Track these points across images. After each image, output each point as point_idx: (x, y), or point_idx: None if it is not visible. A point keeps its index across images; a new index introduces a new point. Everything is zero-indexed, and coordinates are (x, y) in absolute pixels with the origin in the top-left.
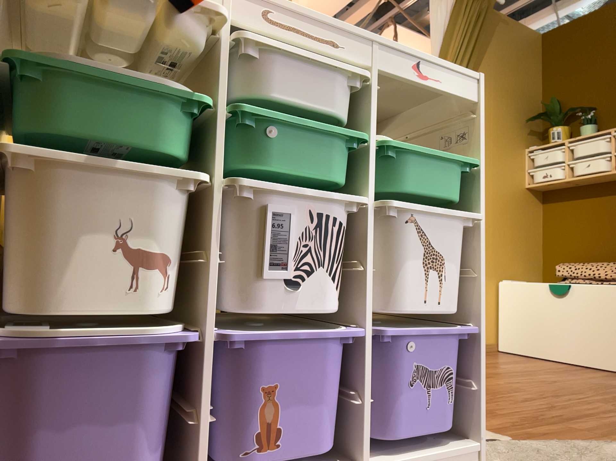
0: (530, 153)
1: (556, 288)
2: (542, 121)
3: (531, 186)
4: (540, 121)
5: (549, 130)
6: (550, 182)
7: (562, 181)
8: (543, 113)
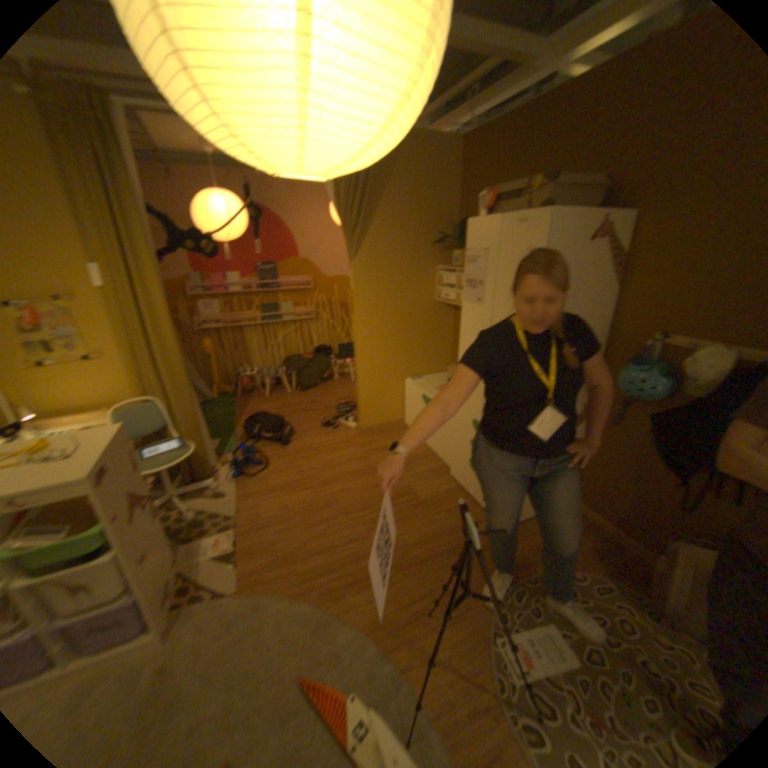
0: (440, 272)
1: (425, 403)
2: (449, 243)
3: (440, 302)
4: (448, 243)
5: (454, 252)
6: (449, 304)
7: (455, 305)
8: (454, 232)
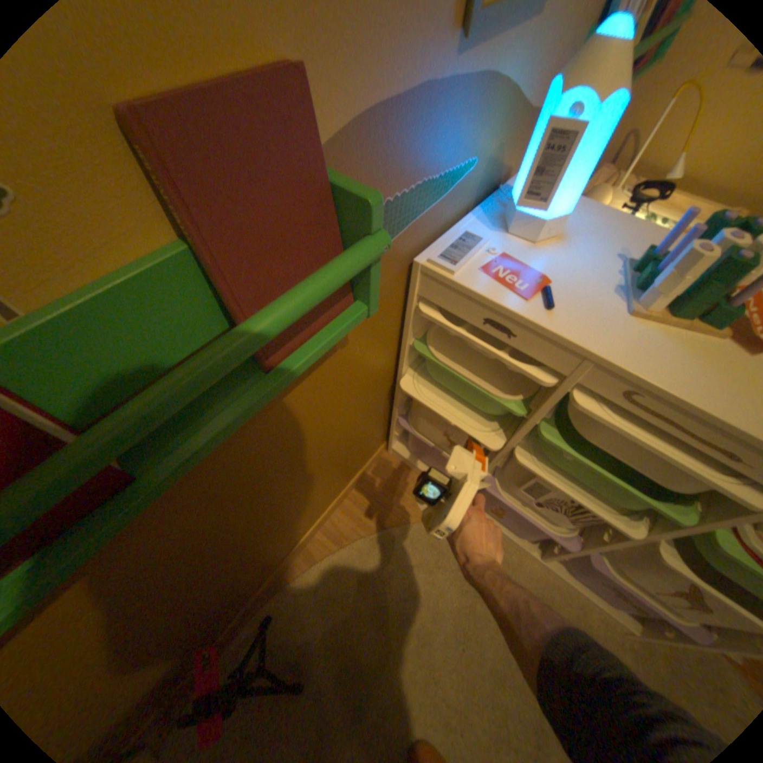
0: None
1: None
2: None
3: None
4: None
5: None
6: None
7: None
8: None
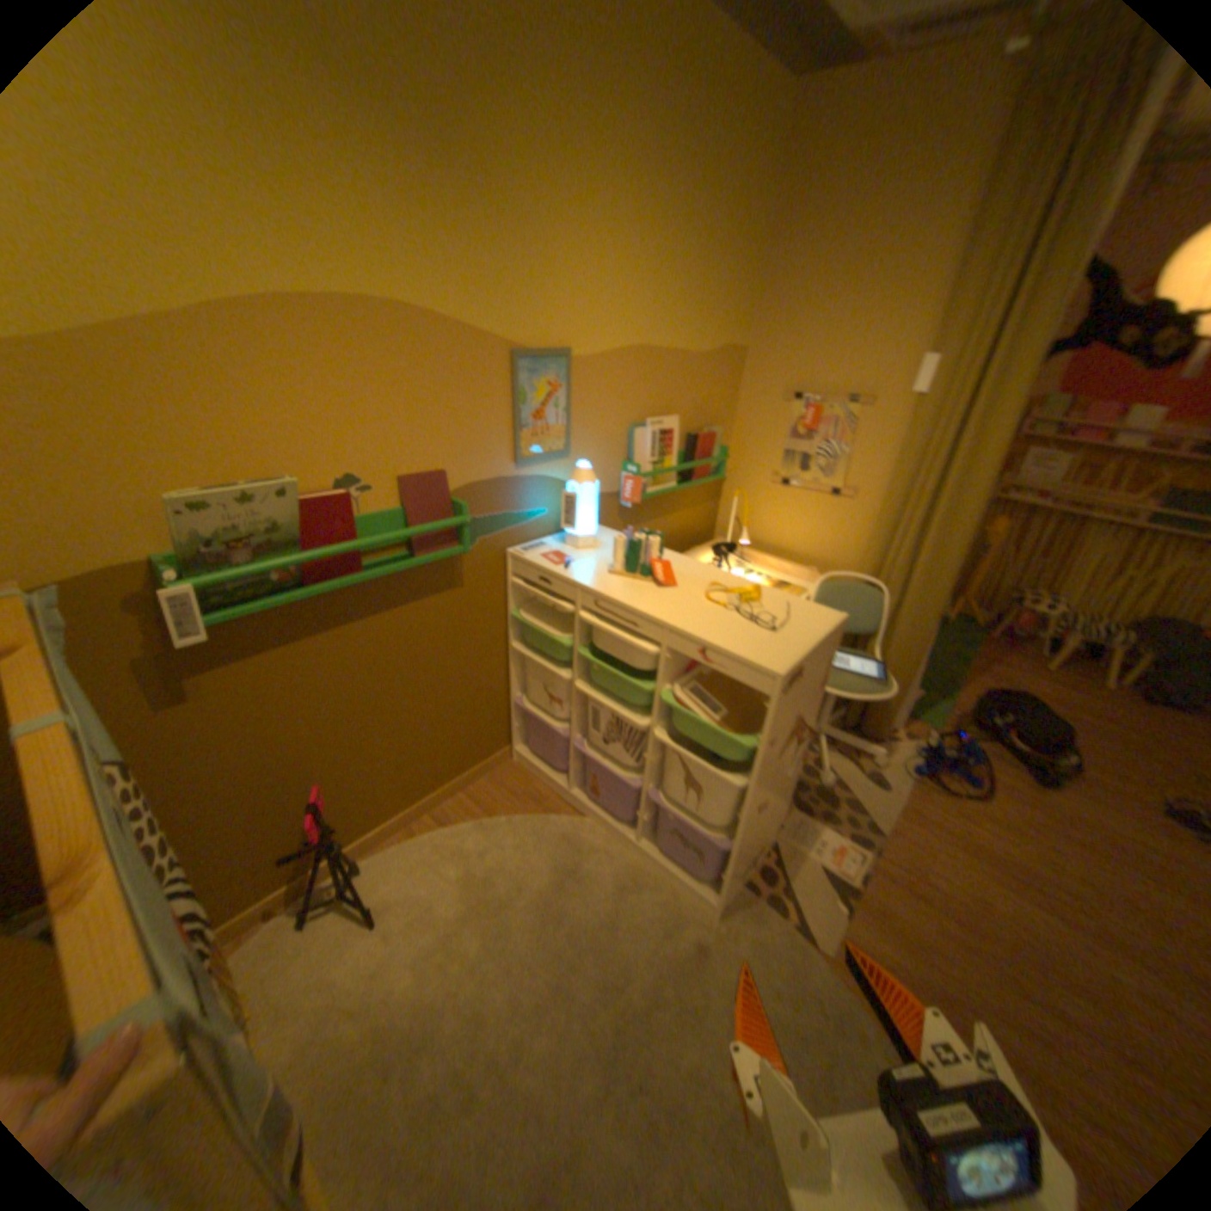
0: None
1: None
2: None
3: None
4: None
5: None
6: None
7: None
8: None
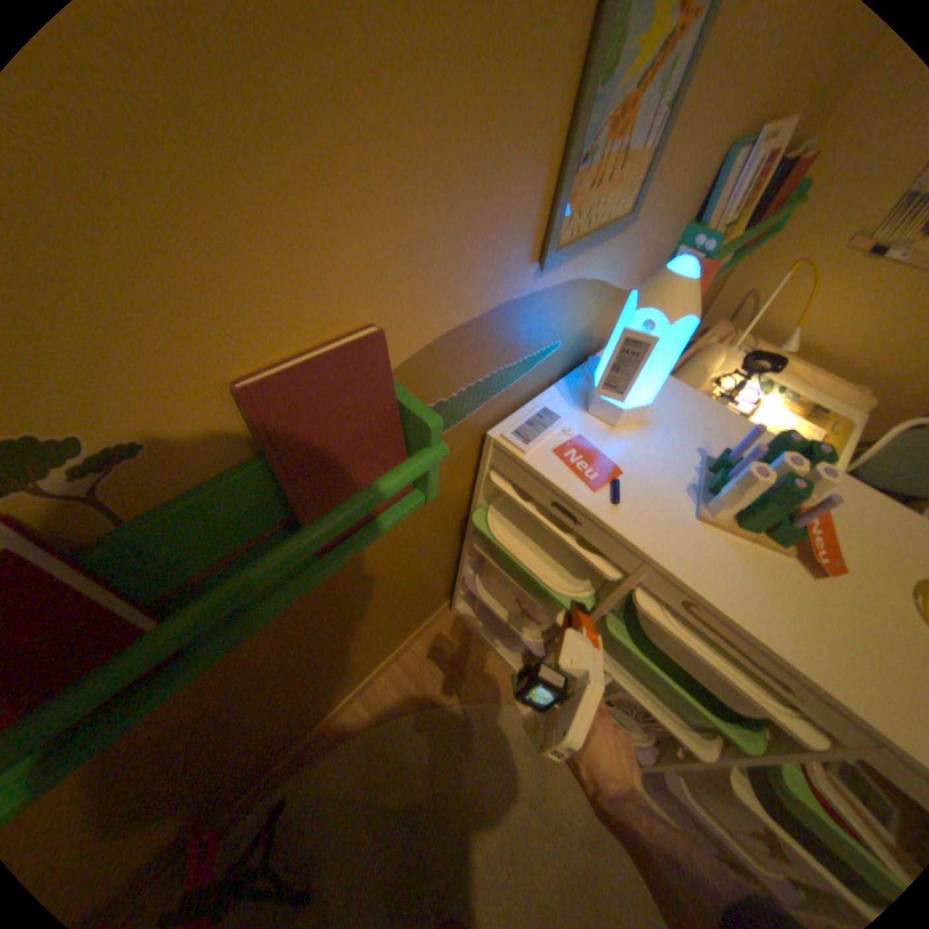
0: None
1: None
2: None
3: None
4: None
5: None
6: None
7: None
8: None
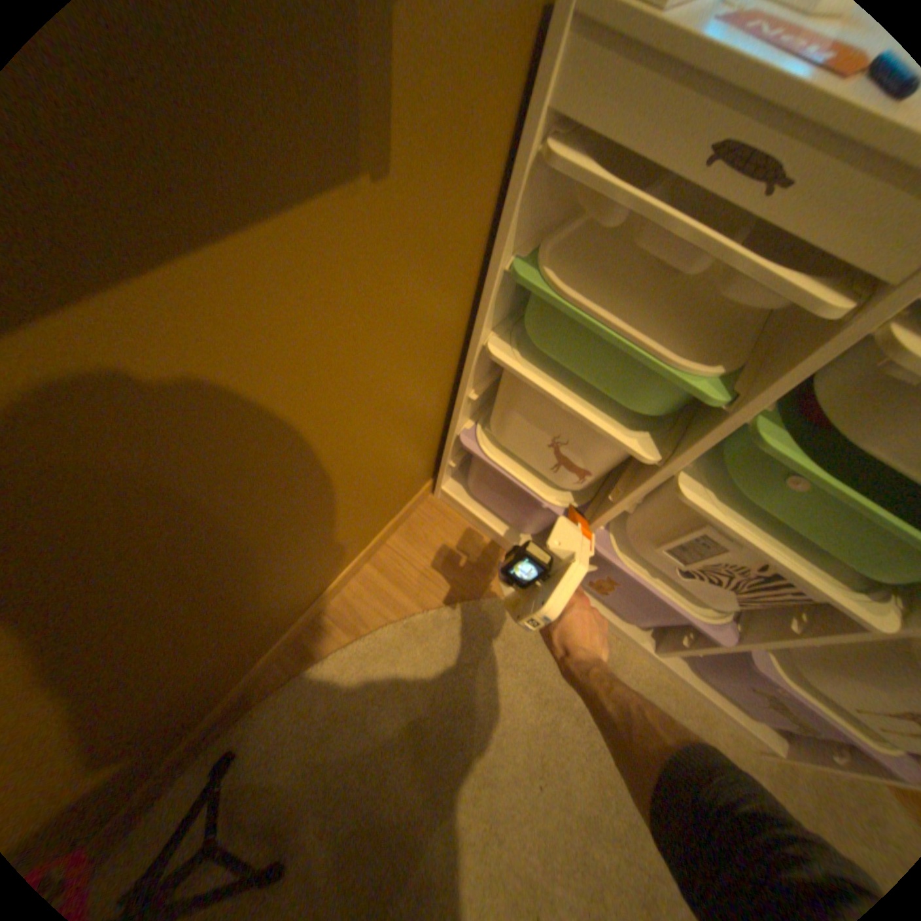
0: None
1: None
2: None
3: None
4: None
5: None
6: None
7: None
8: None
